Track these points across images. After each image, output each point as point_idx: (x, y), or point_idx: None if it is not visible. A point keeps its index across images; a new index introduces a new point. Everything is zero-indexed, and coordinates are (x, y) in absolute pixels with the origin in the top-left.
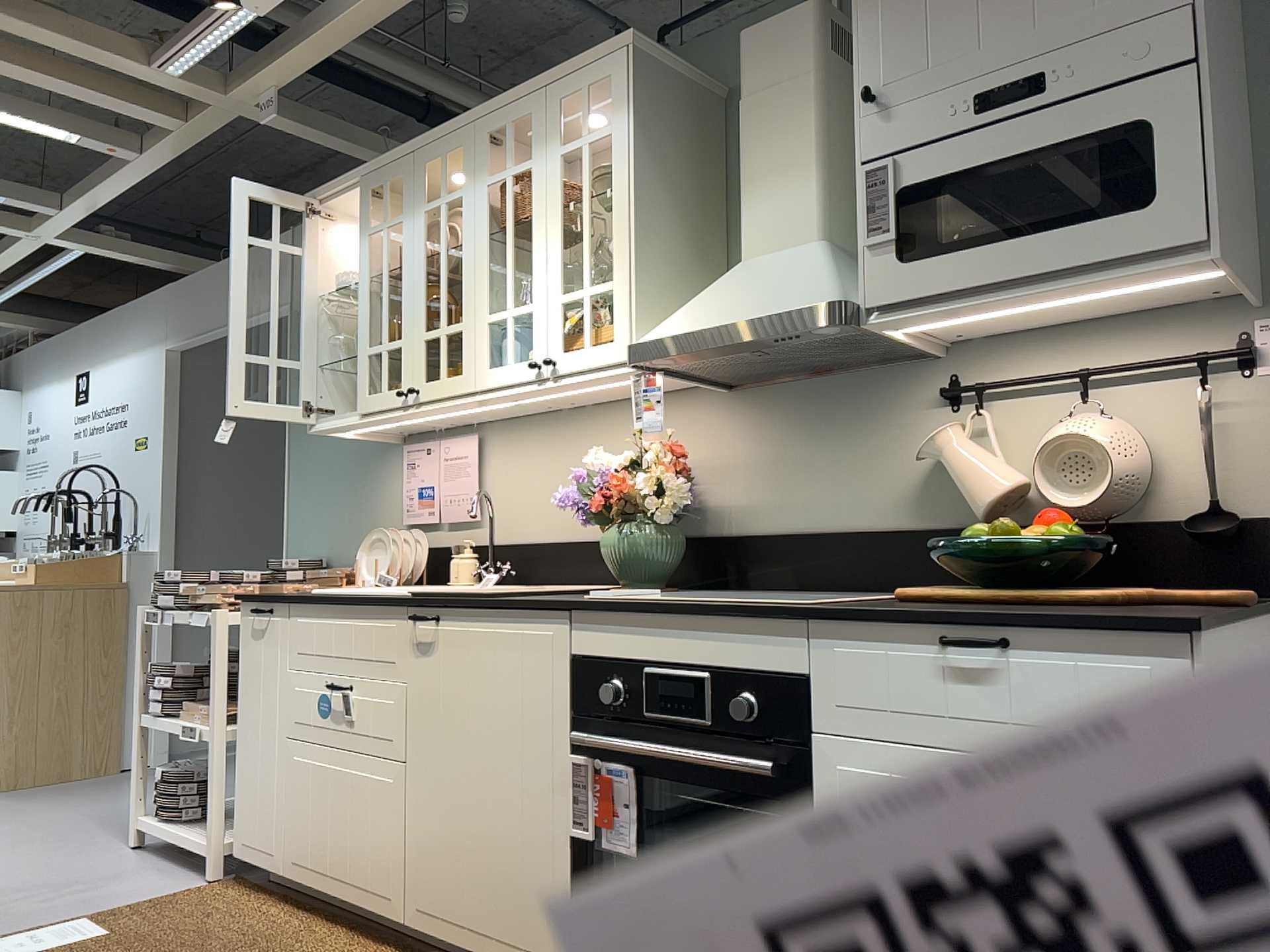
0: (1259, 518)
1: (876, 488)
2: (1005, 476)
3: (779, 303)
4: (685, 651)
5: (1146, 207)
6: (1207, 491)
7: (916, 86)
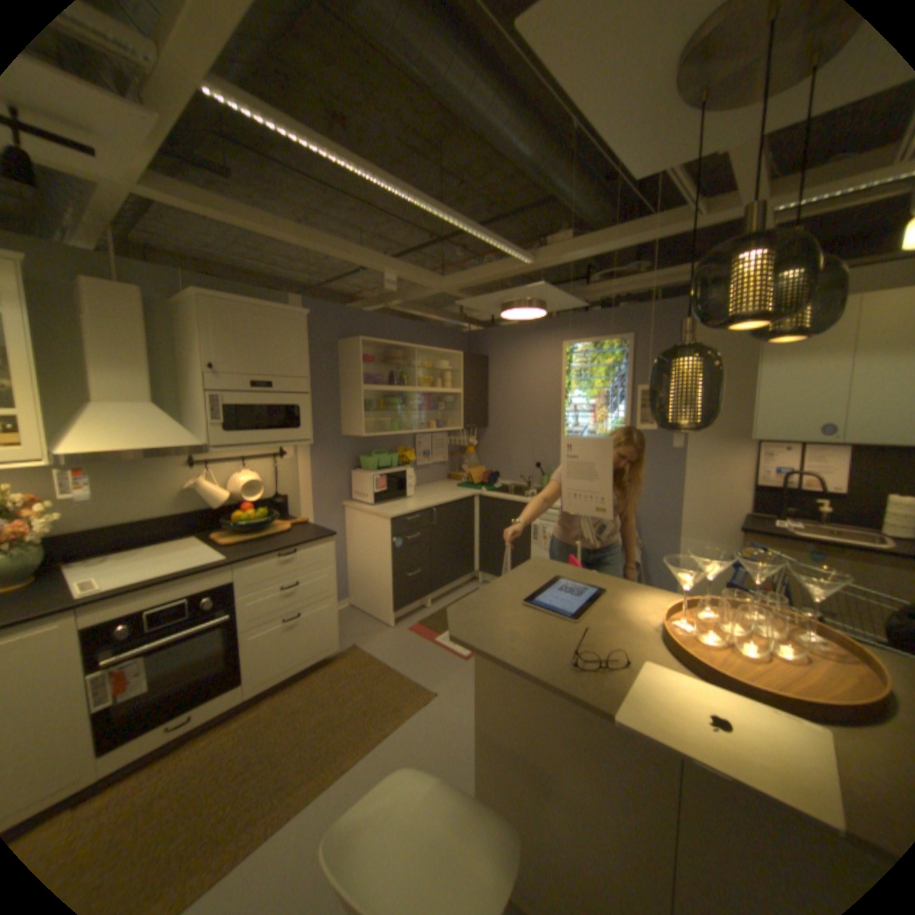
0: (286, 495)
1: (155, 500)
2: (227, 493)
3: (169, 440)
4: (170, 595)
5: (299, 428)
6: (275, 489)
7: (230, 369)
